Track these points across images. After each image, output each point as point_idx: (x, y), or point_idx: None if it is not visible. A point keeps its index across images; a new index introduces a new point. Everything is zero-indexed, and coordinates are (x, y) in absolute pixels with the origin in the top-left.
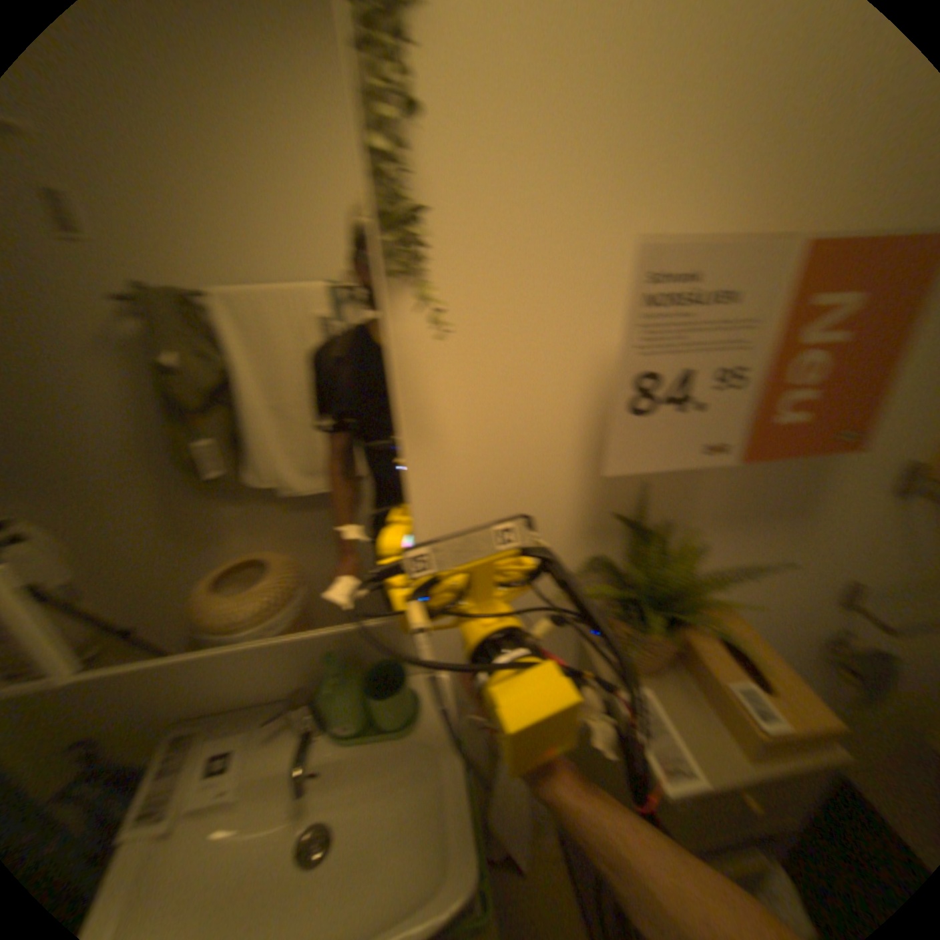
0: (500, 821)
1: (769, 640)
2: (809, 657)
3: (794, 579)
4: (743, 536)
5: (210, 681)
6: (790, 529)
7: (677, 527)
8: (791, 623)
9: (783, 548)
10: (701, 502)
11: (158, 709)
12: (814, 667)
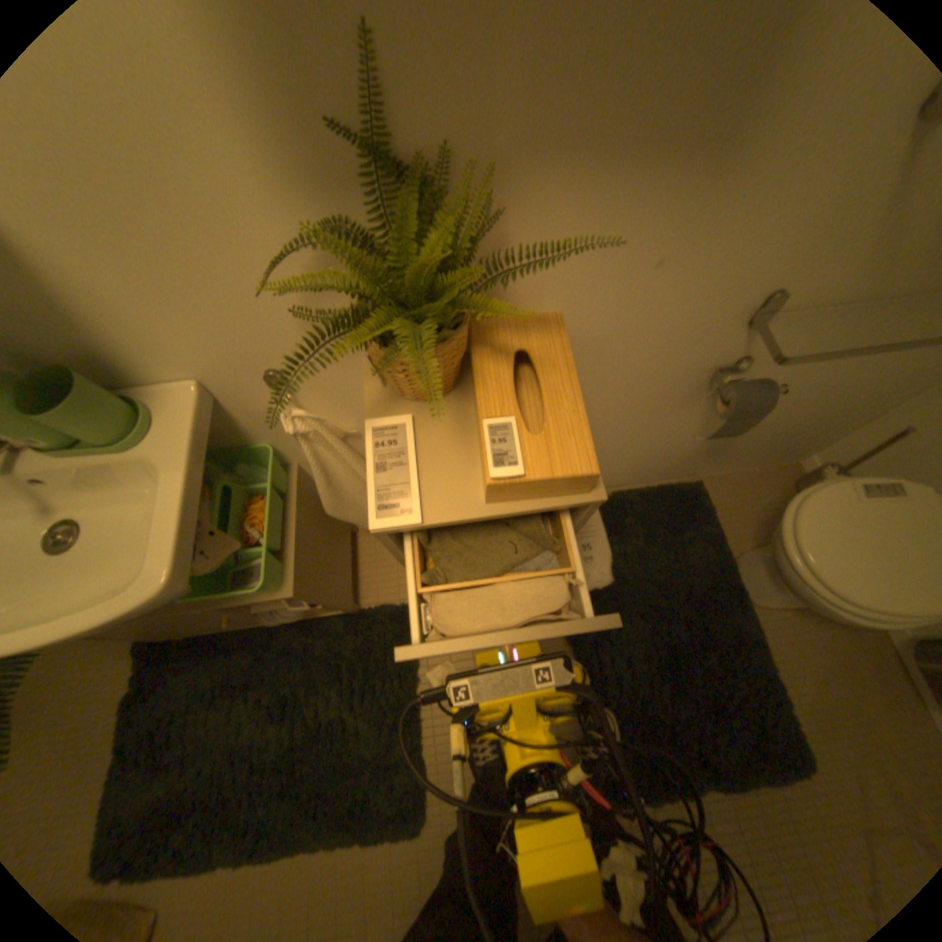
0: (333, 510)
1: (636, 361)
2: (688, 381)
3: (681, 277)
4: (596, 189)
5: None
6: (685, 178)
7: (461, 158)
8: (669, 340)
9: (668, 218)
10: (501, 95)
11: None
12: (692, 392)
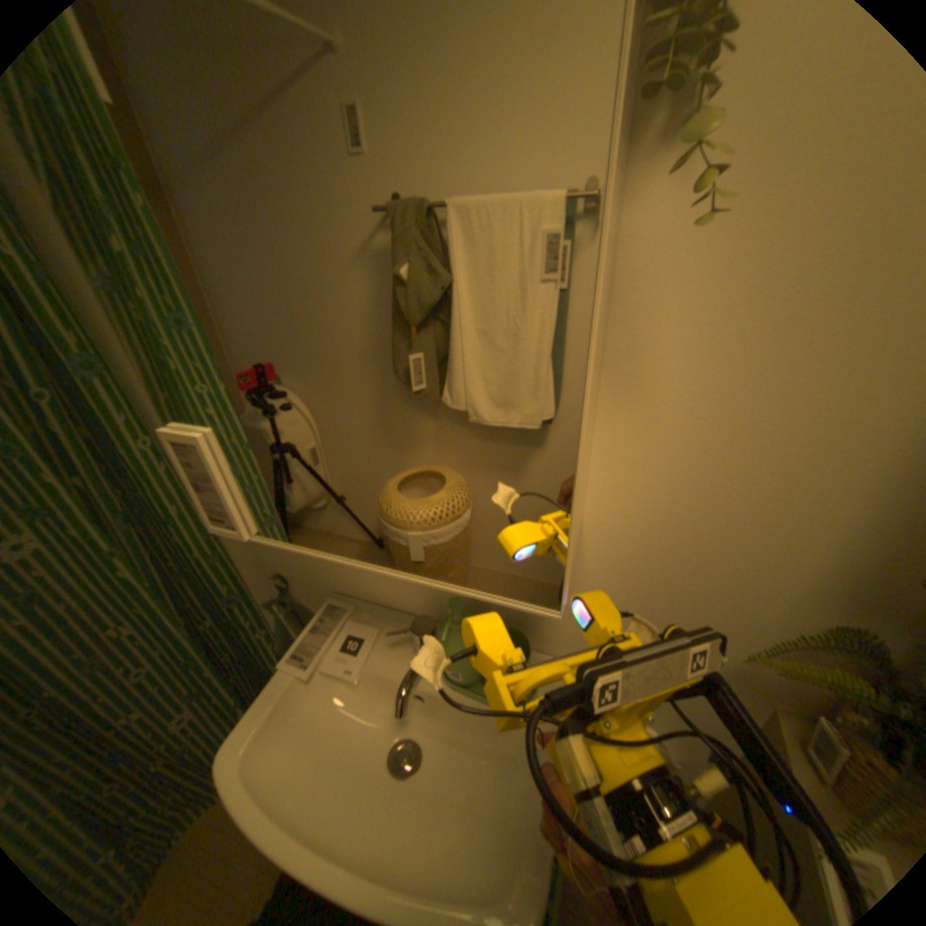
0: None
1: None
2: None
3: None
4: None
5: (358, 572)
6: None
7: None
8: None
9: None
10: None
11: (321, 577)
12: None
